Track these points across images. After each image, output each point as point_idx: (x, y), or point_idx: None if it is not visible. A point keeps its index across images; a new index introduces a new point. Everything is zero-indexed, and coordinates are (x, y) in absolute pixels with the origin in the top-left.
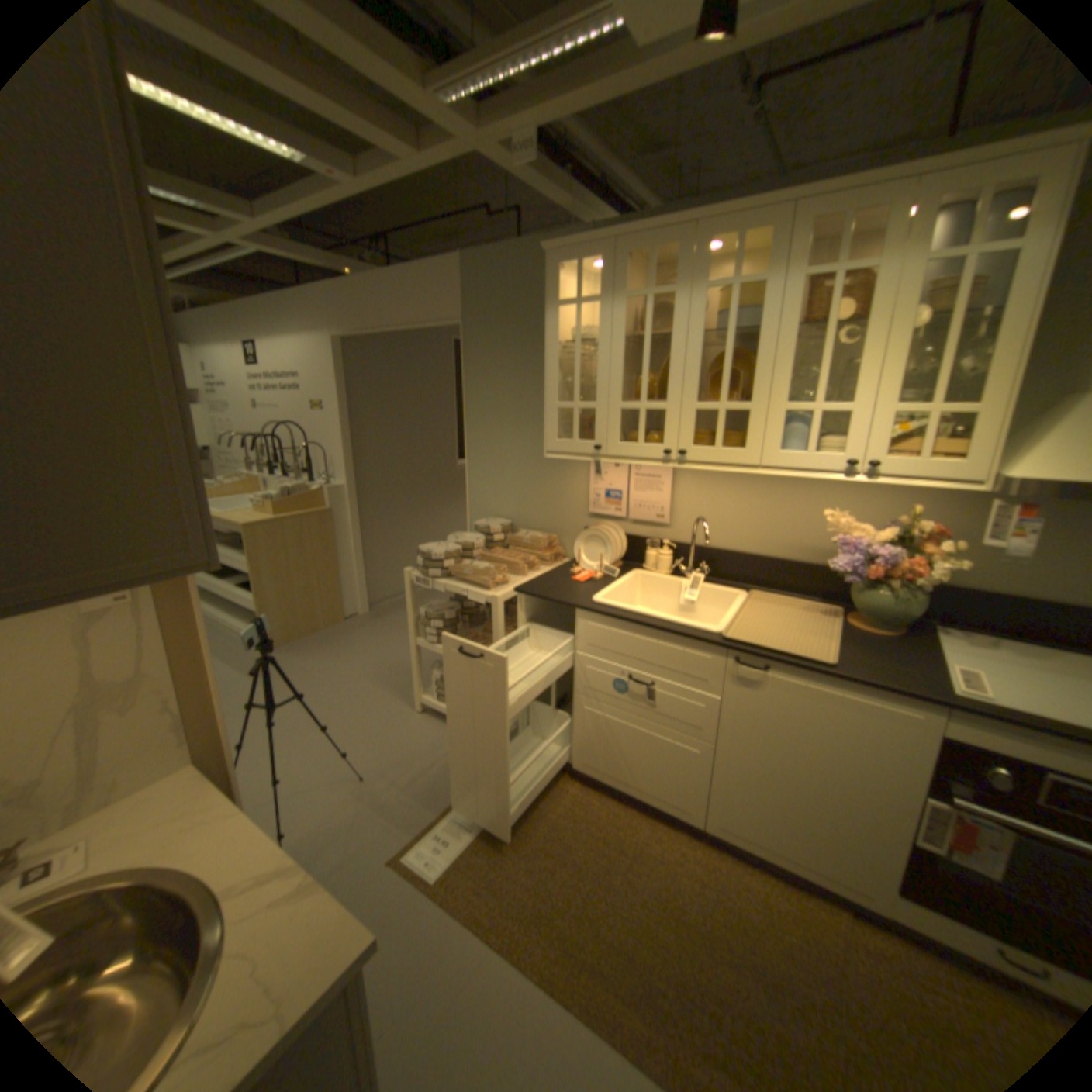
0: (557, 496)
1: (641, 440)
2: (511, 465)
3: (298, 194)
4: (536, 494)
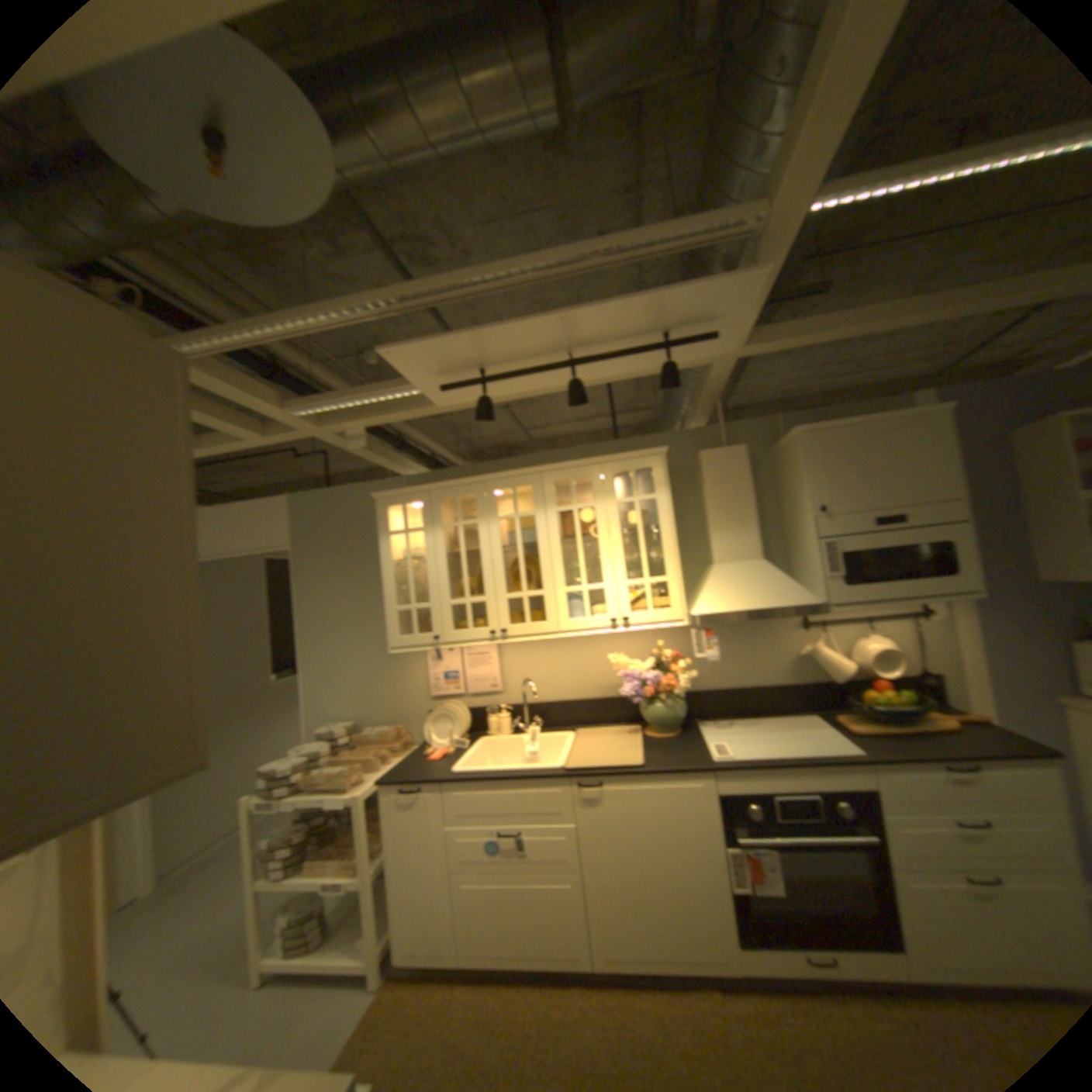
0: (401, 687)
1: (473, 626)
2: (352, 666)
3: None
4: (380, 689)
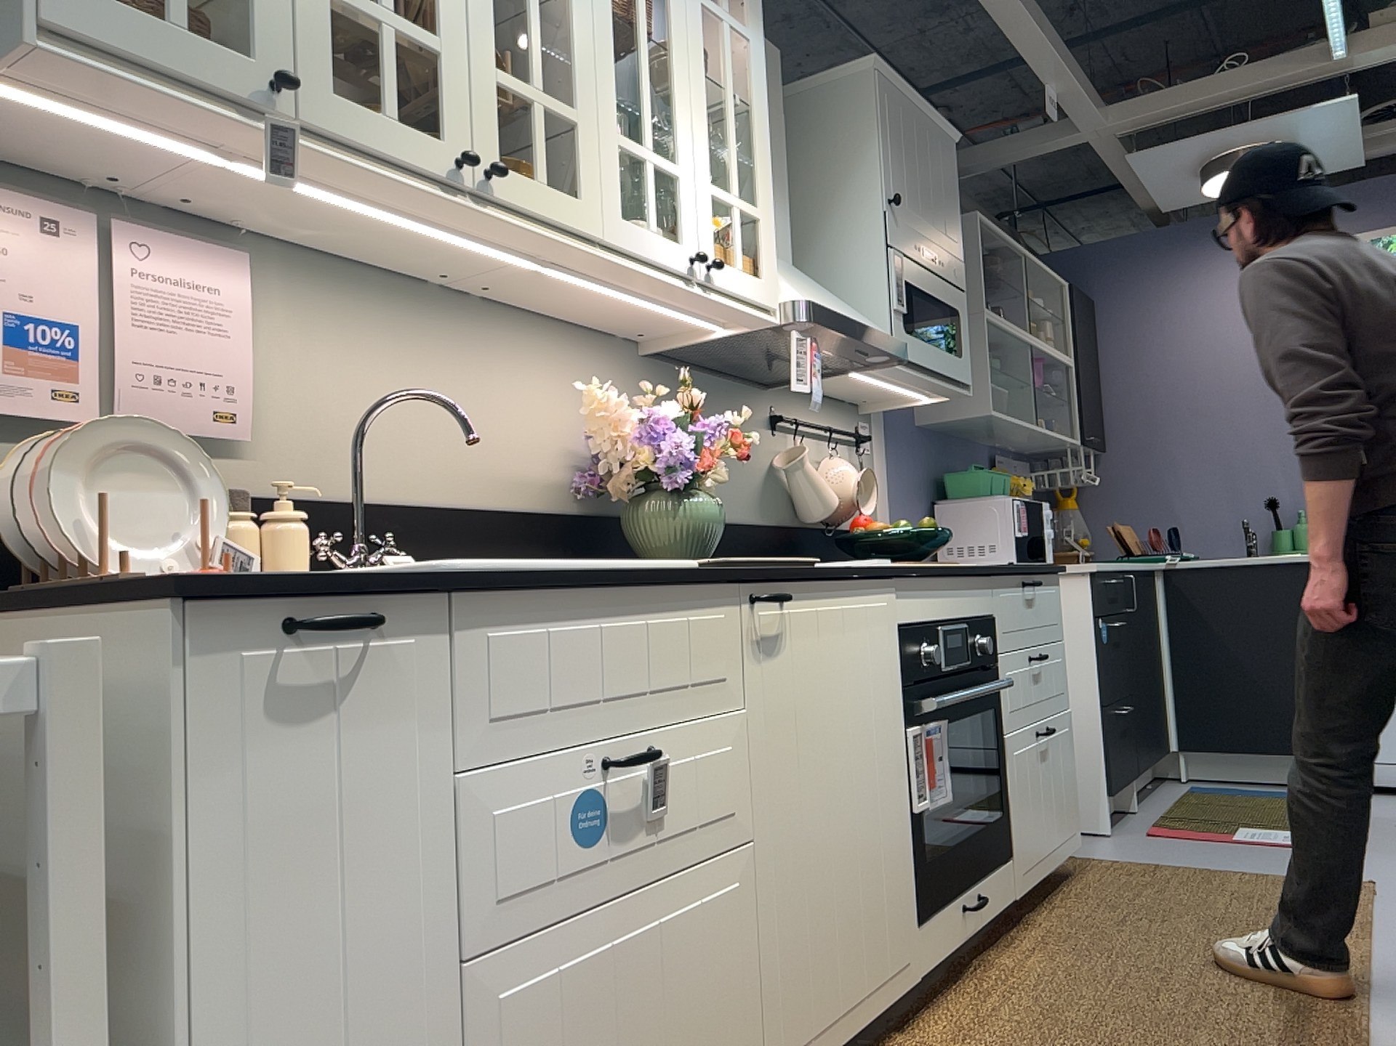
0: None
1: (391, 105)
2: None
3: None
4: None
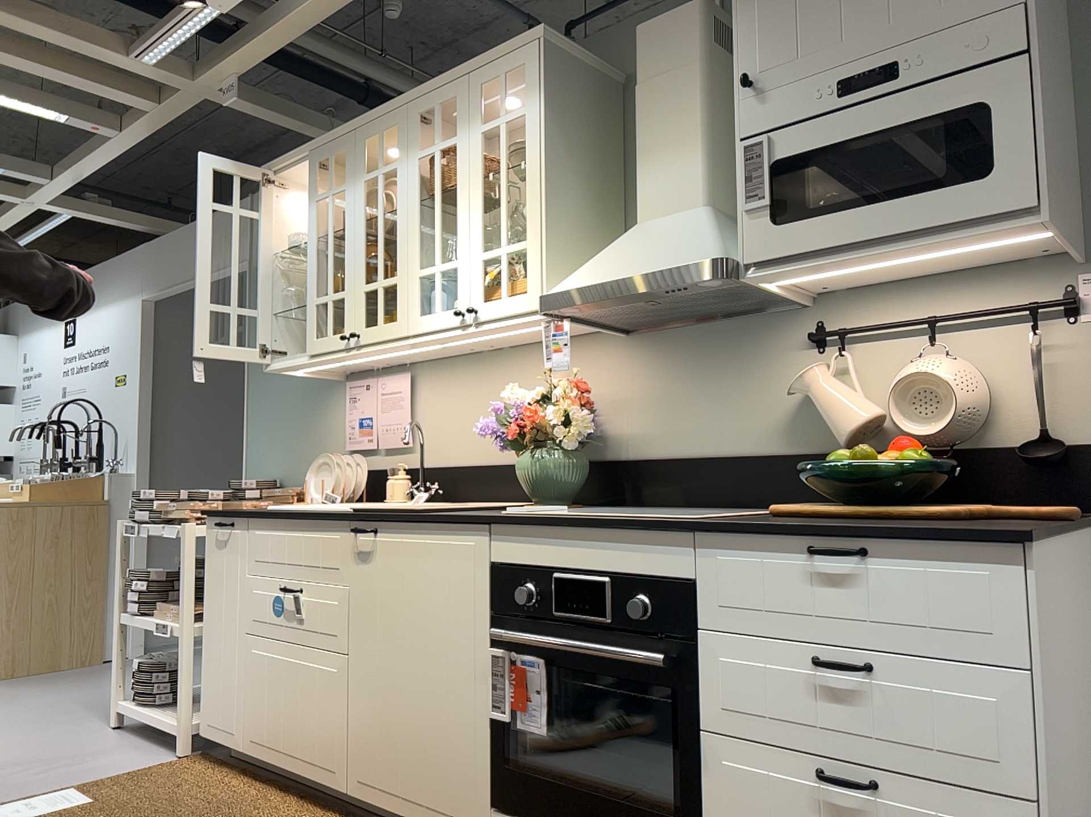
0: (321, 437)
1: (329, 330)
2: (284, 409)
3: (89, 153)
4: (304, 438)
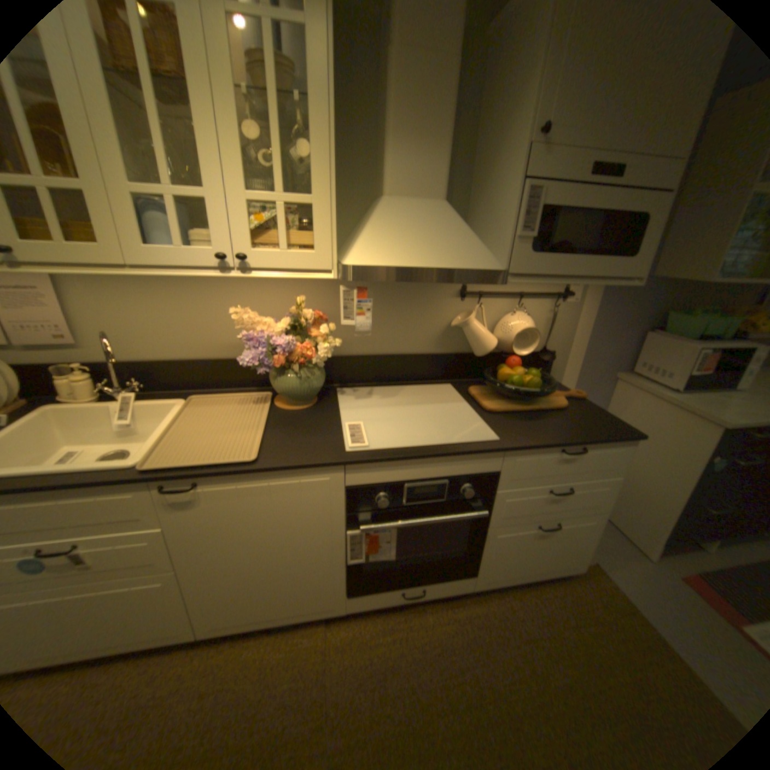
0: None
1: None
2: None
3: None
4: None
